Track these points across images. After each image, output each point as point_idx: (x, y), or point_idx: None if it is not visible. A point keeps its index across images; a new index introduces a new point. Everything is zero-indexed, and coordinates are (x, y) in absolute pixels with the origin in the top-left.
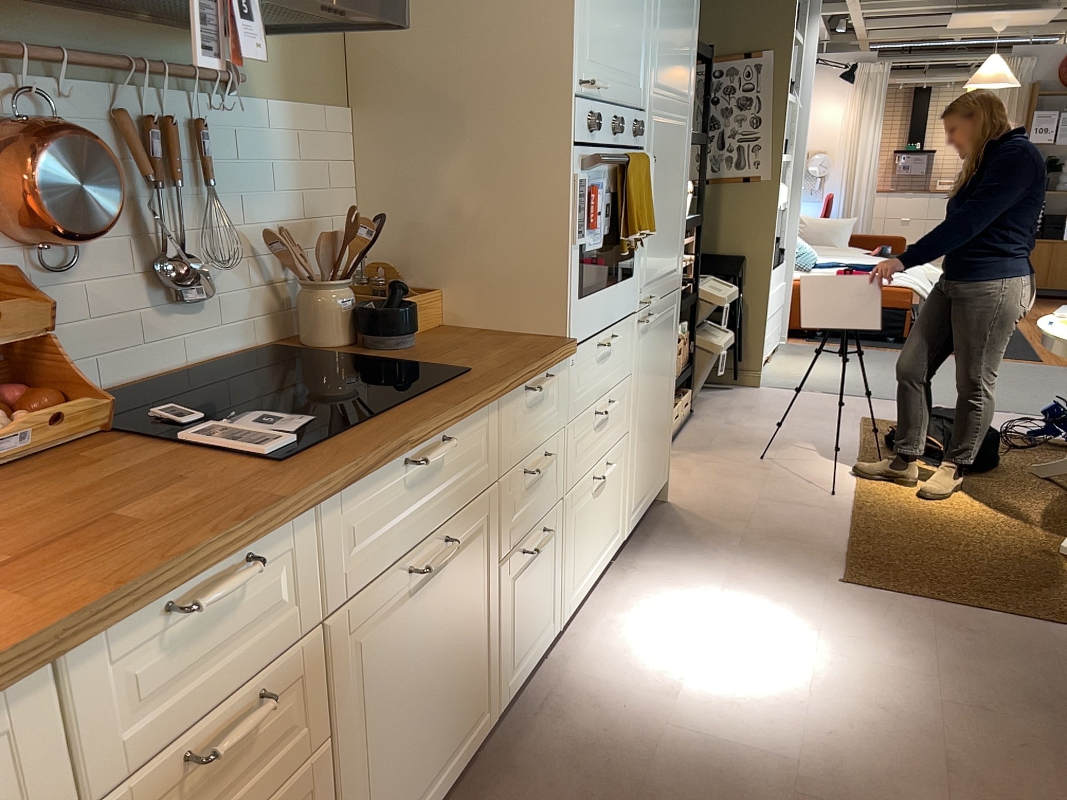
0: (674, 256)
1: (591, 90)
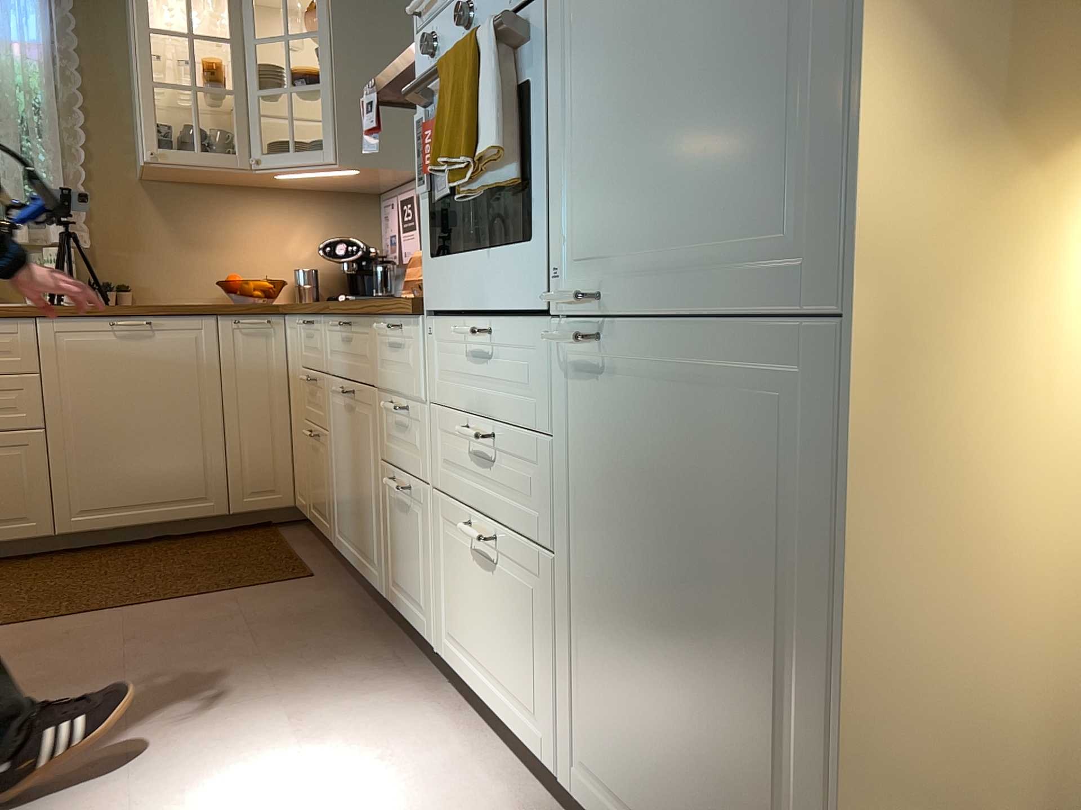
0: (759, 197)
1: (434, 6)
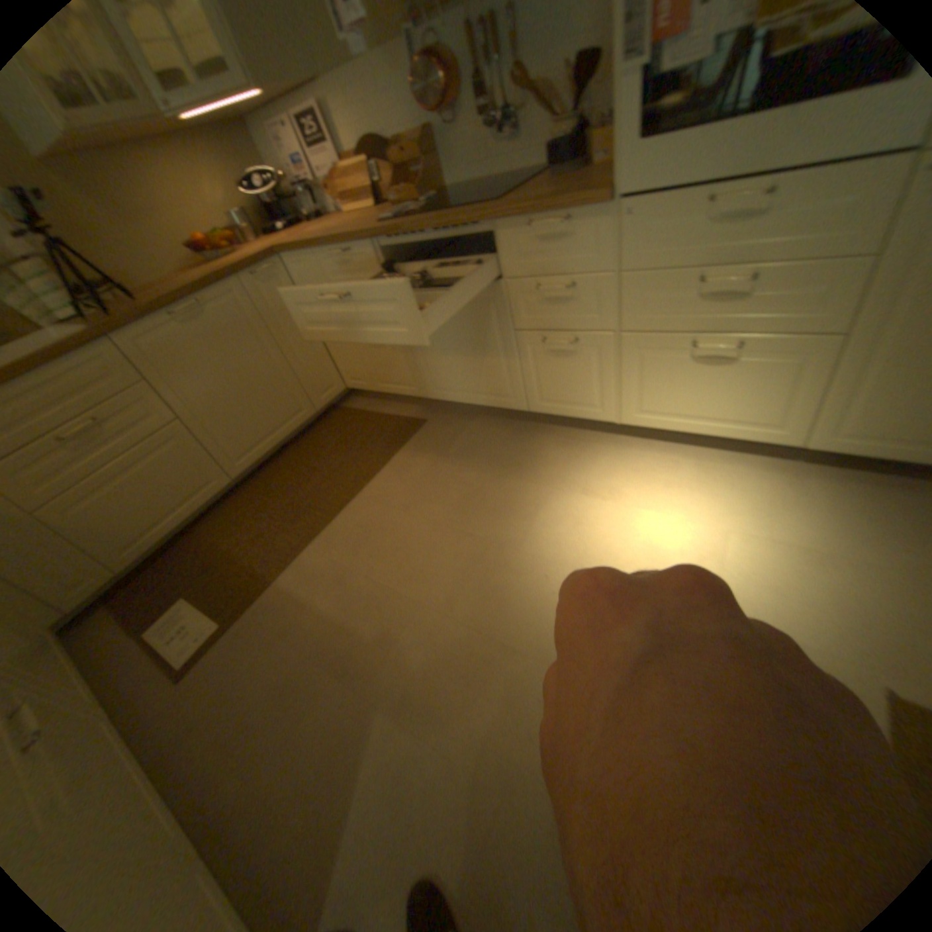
0: None
1: None
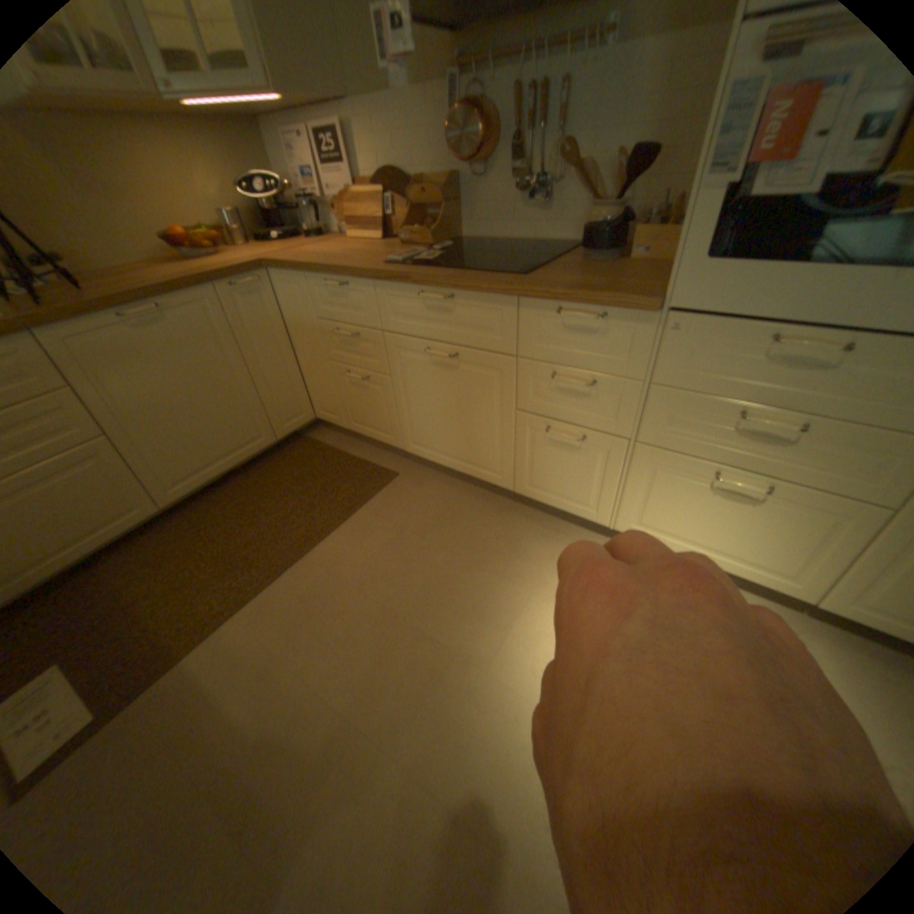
0: None
1: None
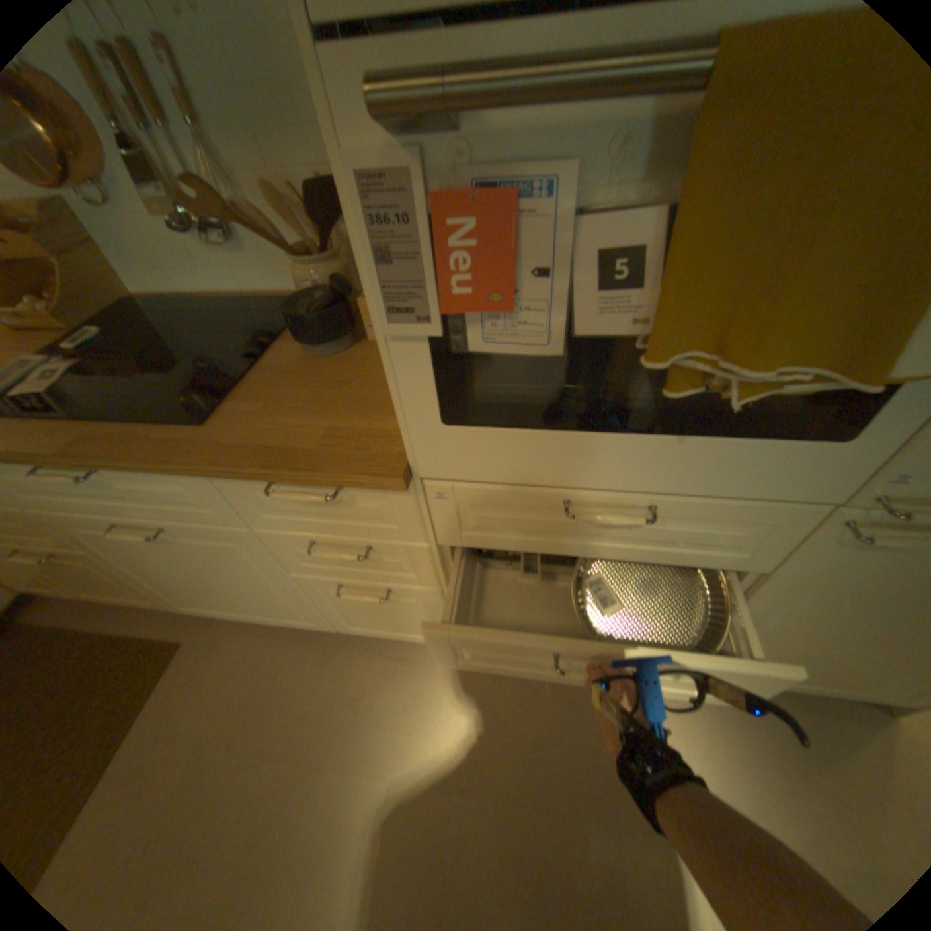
0: None
1: None
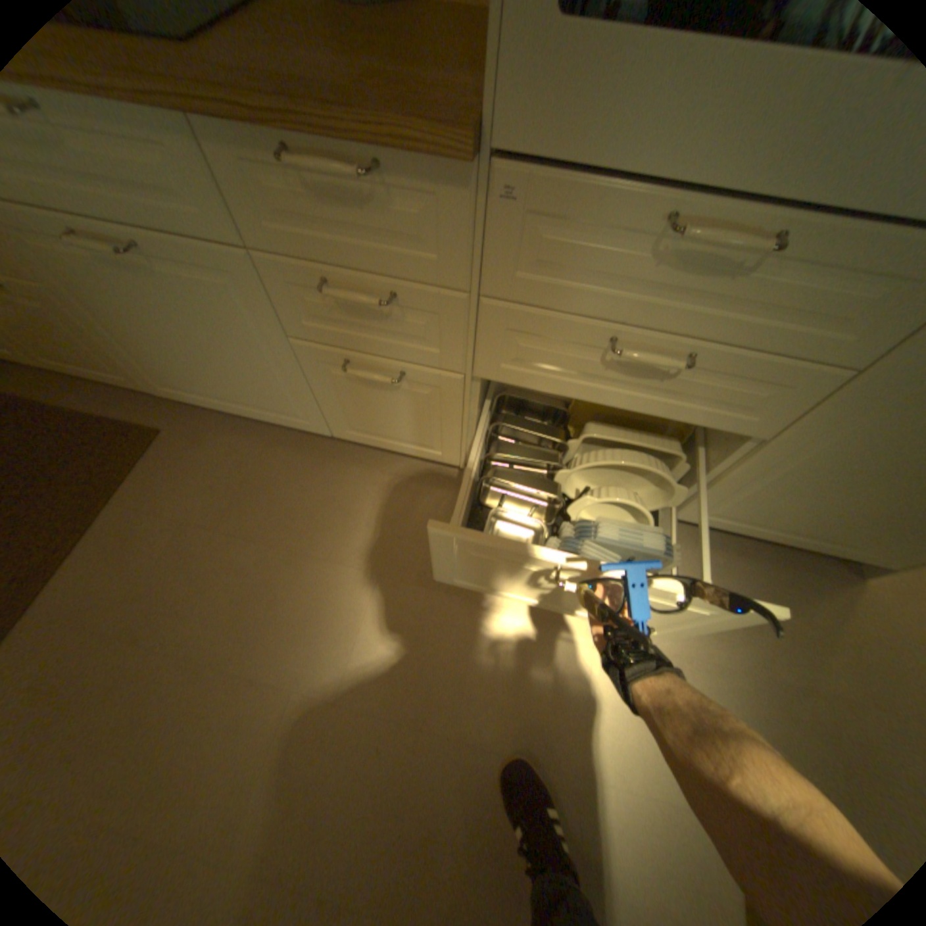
0: None
1: None
